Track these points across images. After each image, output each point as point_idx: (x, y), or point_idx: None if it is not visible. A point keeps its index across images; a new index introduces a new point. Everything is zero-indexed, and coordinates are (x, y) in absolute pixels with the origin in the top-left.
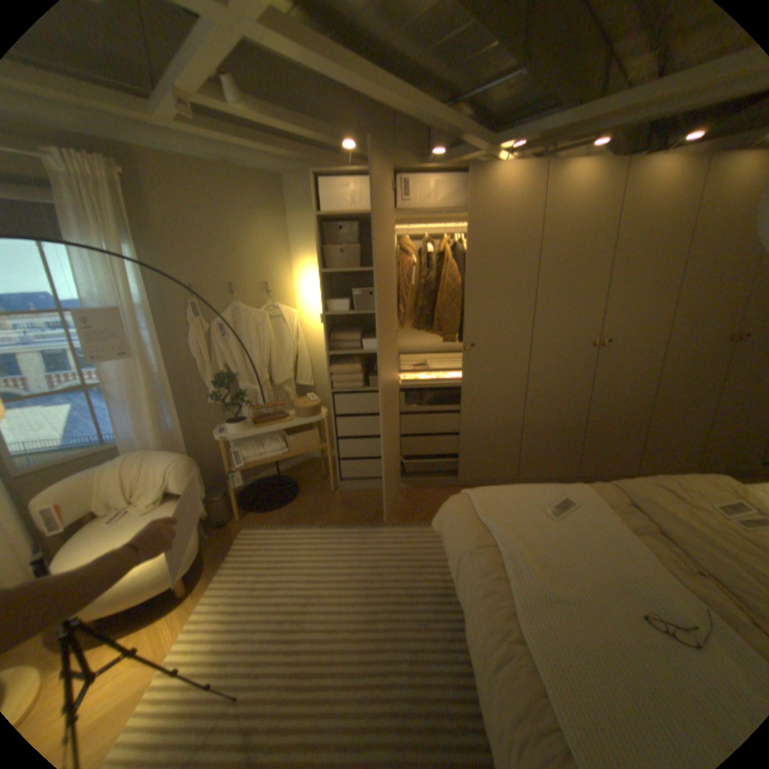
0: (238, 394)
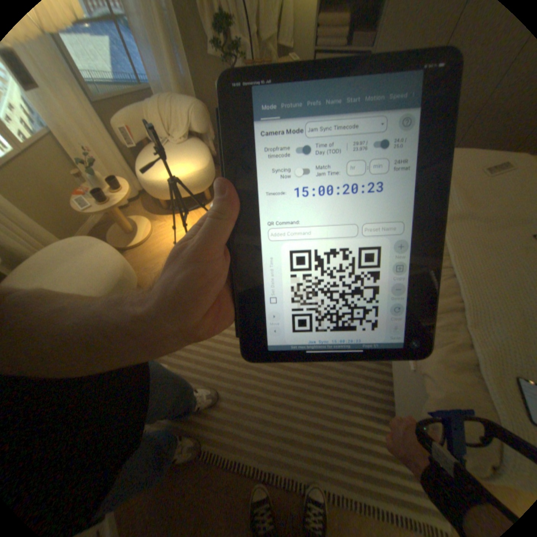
0: (233, 43)
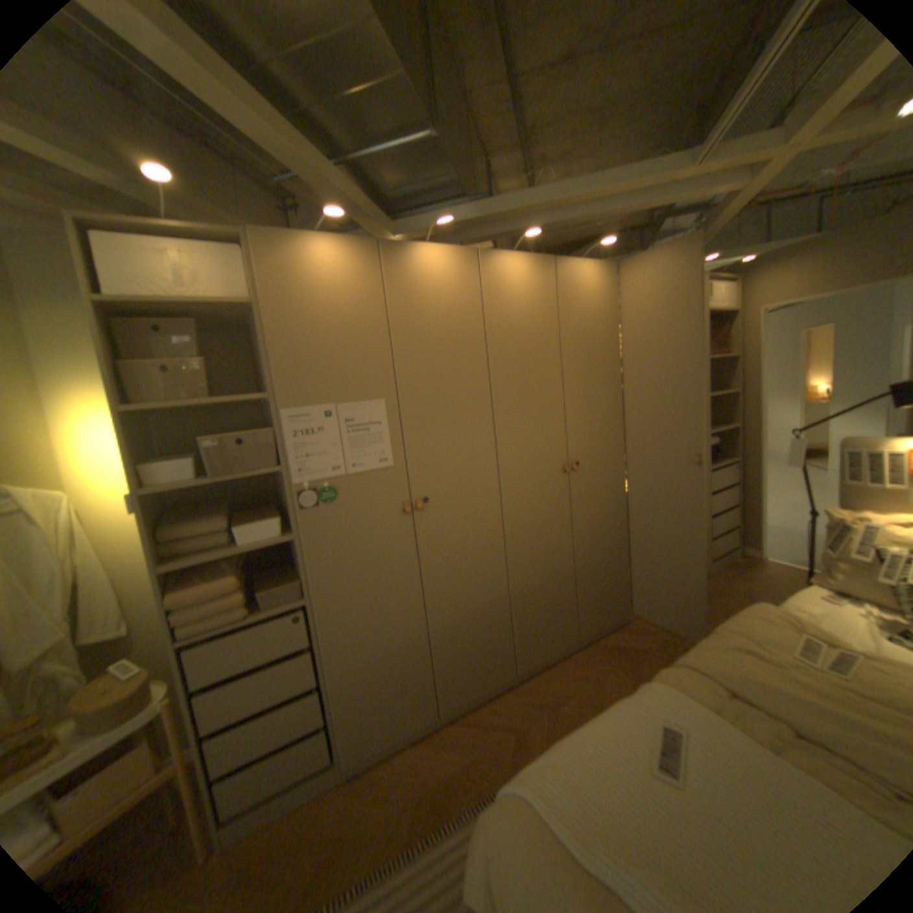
0: None
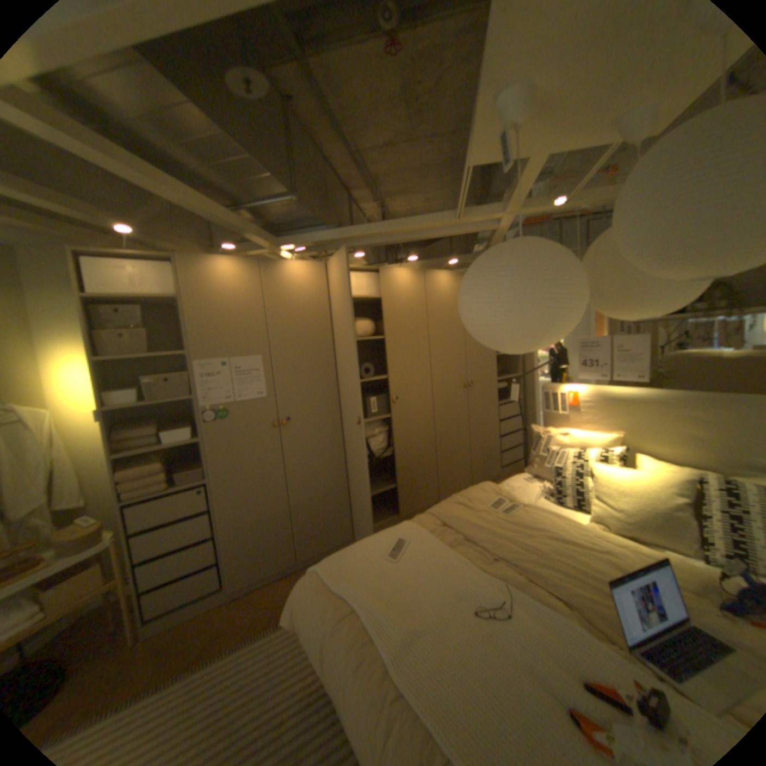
0: None
